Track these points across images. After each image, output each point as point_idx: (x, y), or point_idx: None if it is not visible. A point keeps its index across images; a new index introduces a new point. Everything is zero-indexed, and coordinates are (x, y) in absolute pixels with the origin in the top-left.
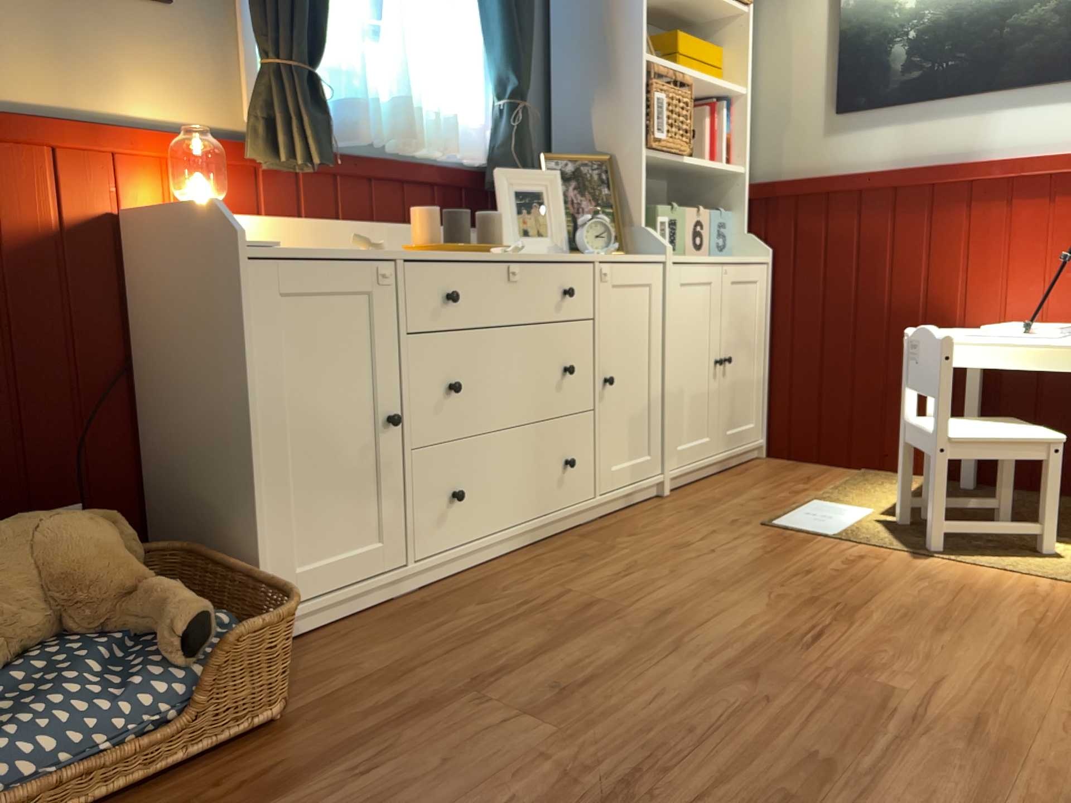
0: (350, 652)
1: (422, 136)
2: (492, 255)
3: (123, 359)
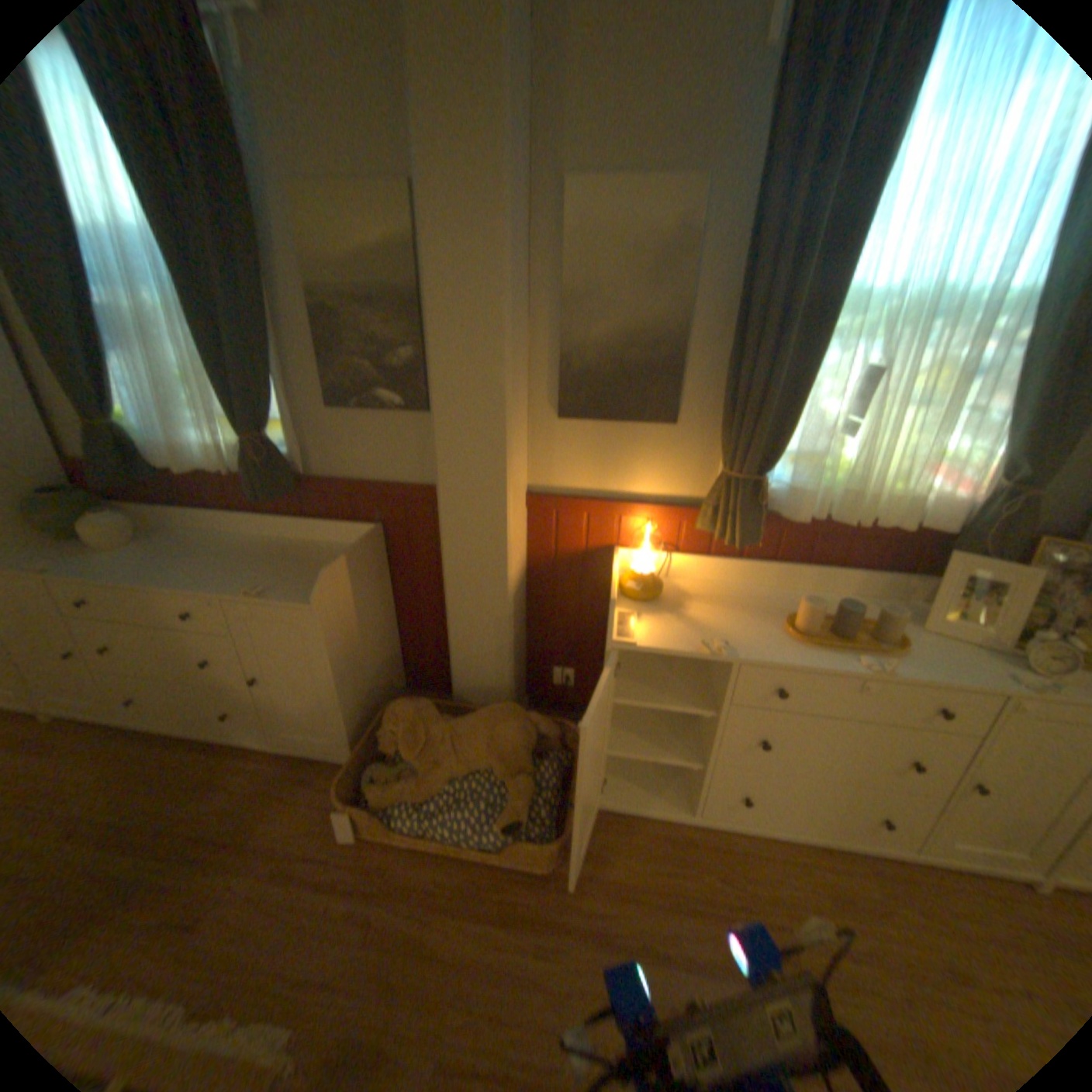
0: (622, 852)
1: (885, 503)
2: (851, 670)
3: (604, 616)
